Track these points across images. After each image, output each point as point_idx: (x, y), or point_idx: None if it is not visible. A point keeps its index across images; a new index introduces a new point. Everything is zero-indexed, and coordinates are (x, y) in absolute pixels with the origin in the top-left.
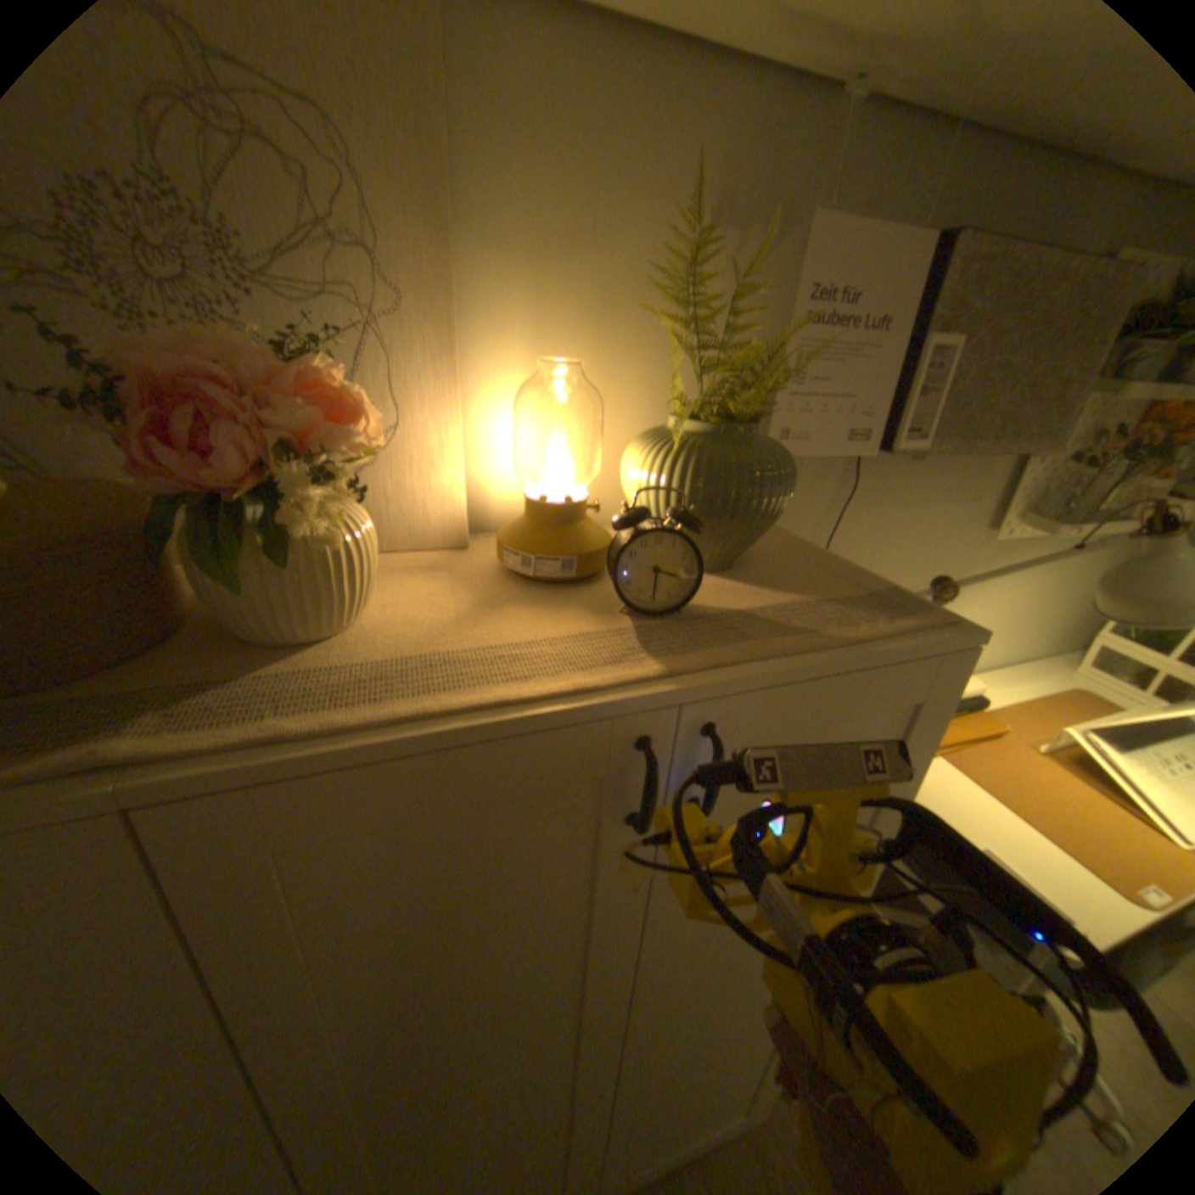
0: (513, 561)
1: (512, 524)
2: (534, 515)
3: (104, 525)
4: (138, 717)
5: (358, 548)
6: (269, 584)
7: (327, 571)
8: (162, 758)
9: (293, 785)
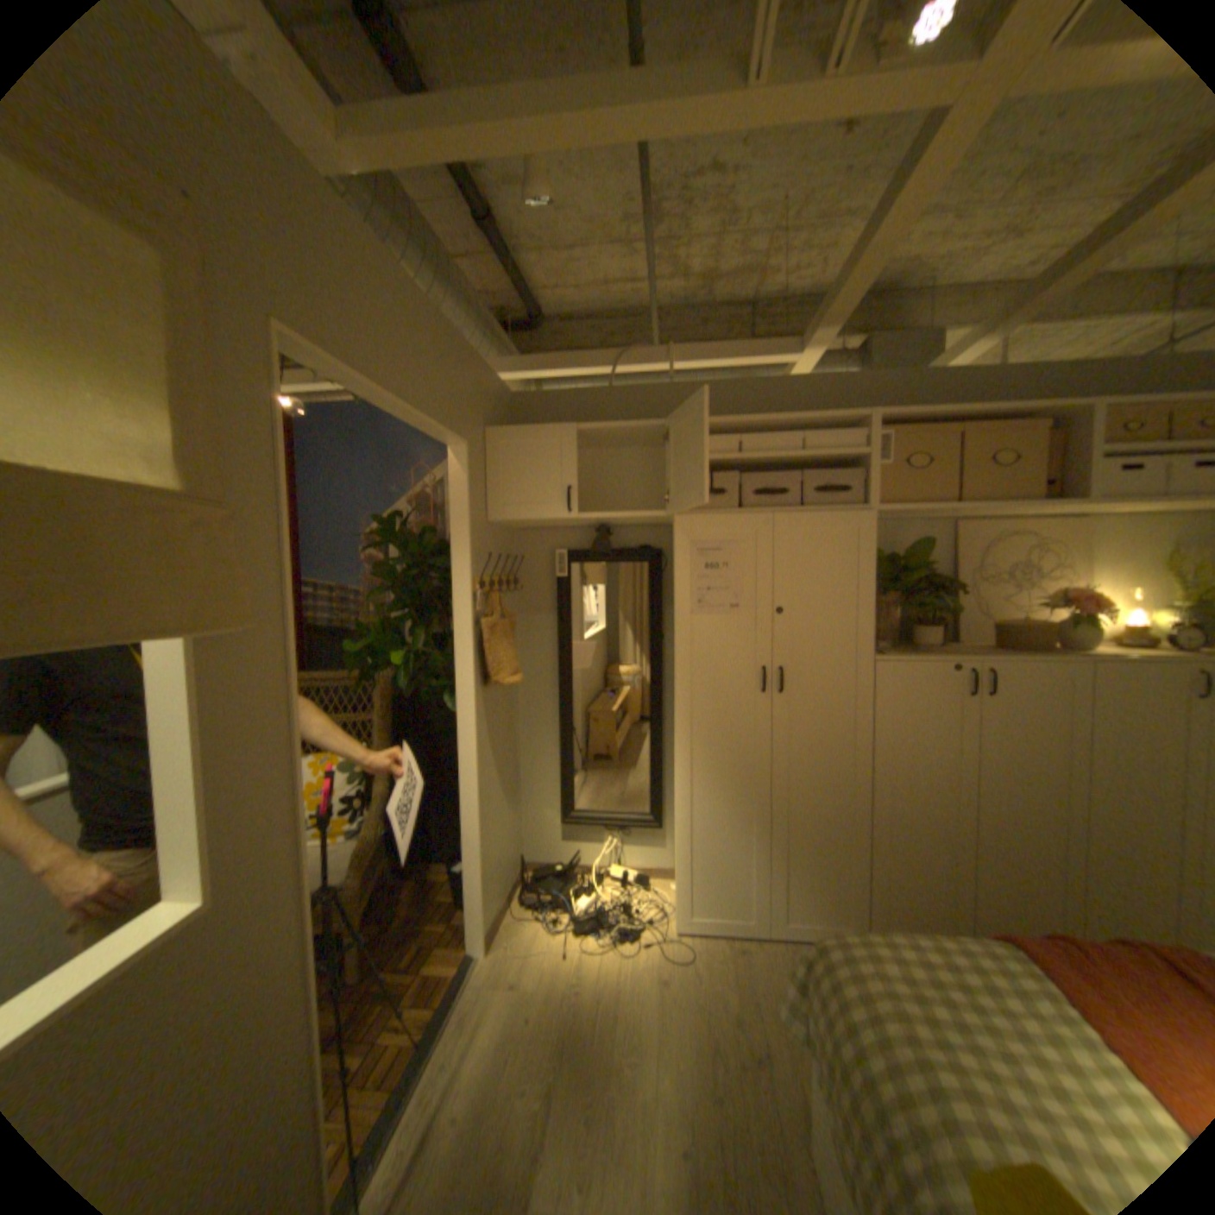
0: (1124, 645)
1: (1118, 636)
2: (1129, 632)
3: (1053, 626)
4: (1078, 656)
5: (1102, 632)
6: (1090, 637)
7: (1099, 636)
8: (1096, 658)
9: (1120, 666)
